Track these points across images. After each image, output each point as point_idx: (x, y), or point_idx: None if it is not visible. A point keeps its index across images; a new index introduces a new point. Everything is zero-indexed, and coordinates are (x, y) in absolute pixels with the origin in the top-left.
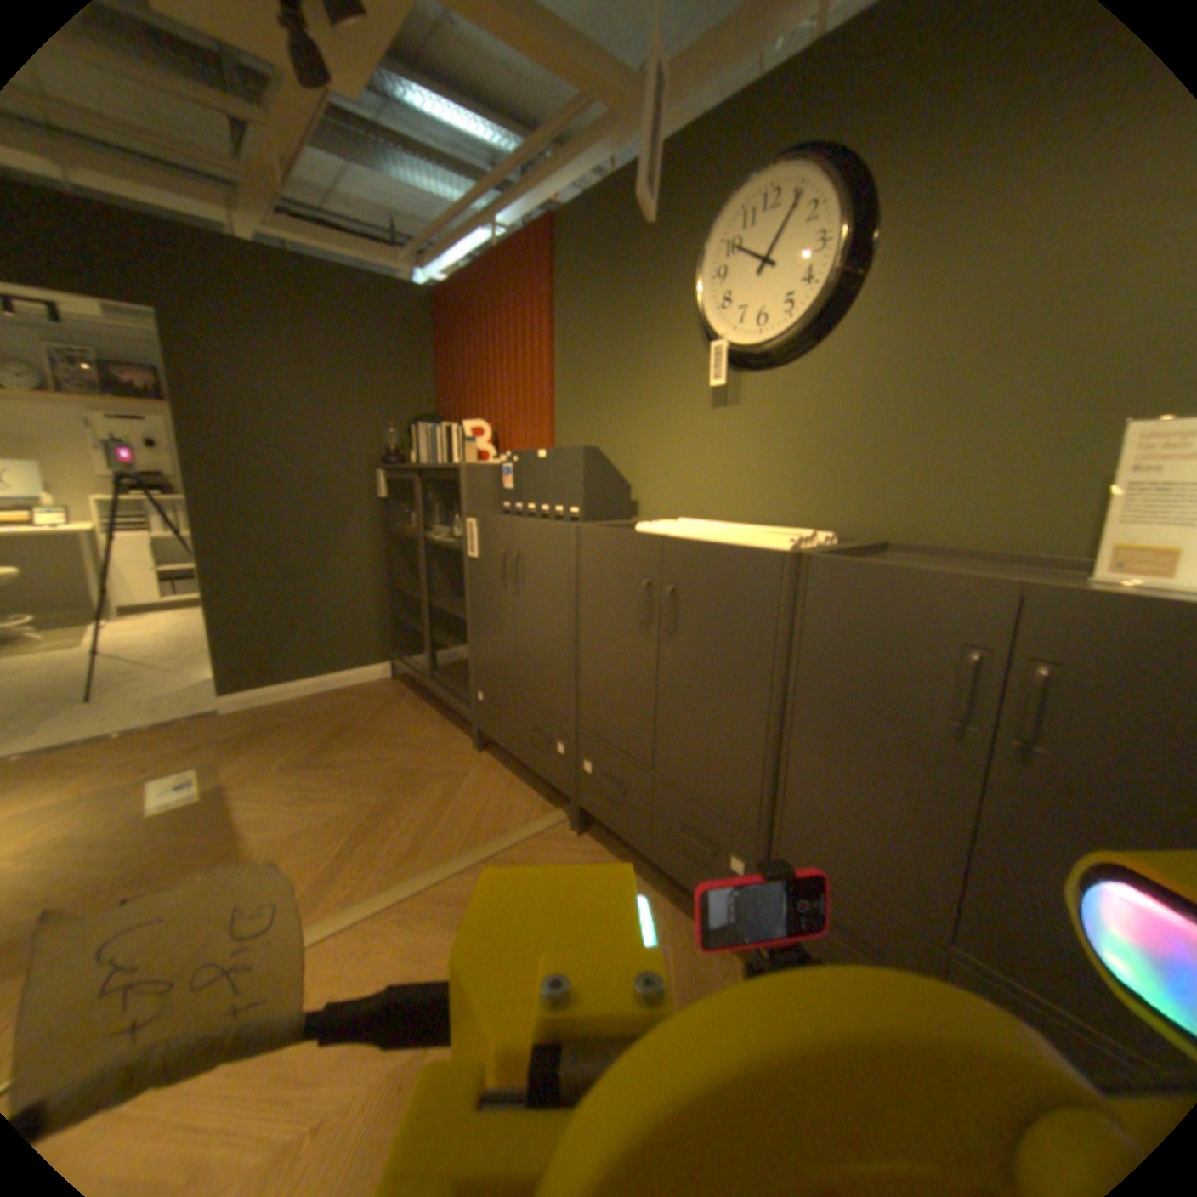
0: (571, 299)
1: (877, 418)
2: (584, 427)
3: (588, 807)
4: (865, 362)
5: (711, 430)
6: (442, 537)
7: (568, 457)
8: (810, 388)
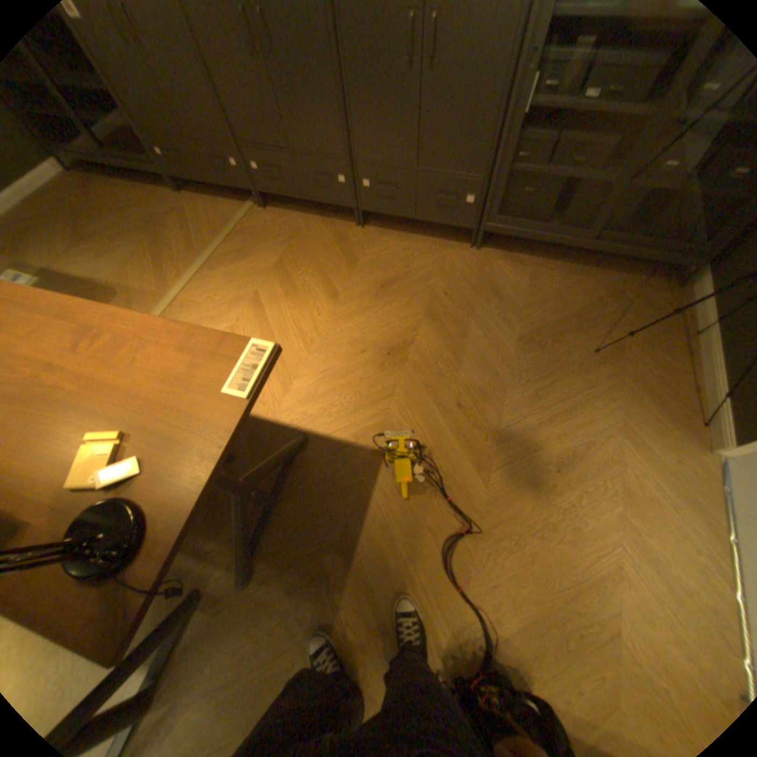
0: None
1: None
2: None
3: (263, 189)
4: None
5: None
6: None
7: None
8: None
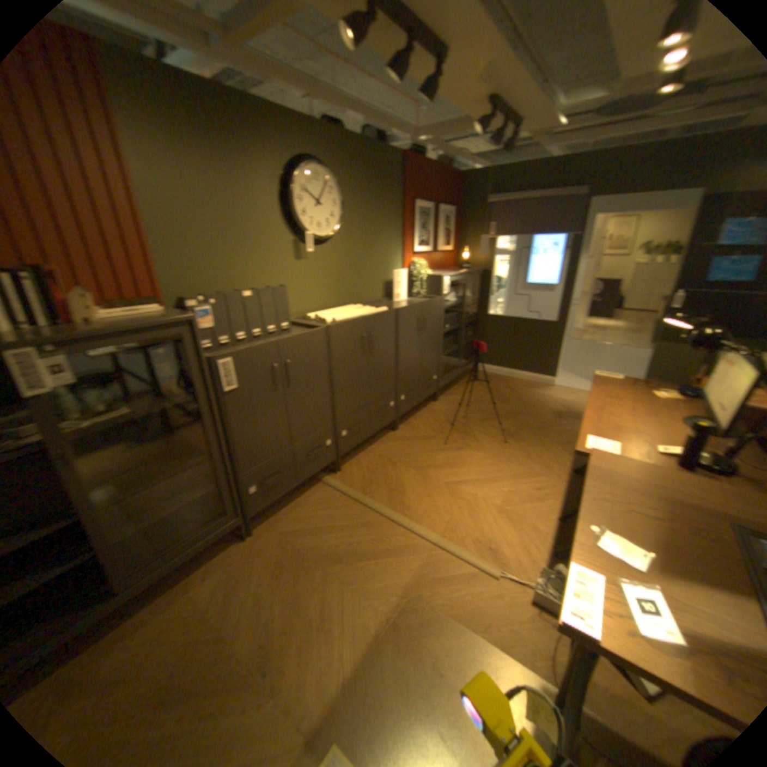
0: (146, 151)
1: (346, 266)
2: (193, 268)
3: (344, 450)
4: (341, 248)
5: (294, 270)
6: (80, 424)
7: (272, 293)
8: (328, 254)
